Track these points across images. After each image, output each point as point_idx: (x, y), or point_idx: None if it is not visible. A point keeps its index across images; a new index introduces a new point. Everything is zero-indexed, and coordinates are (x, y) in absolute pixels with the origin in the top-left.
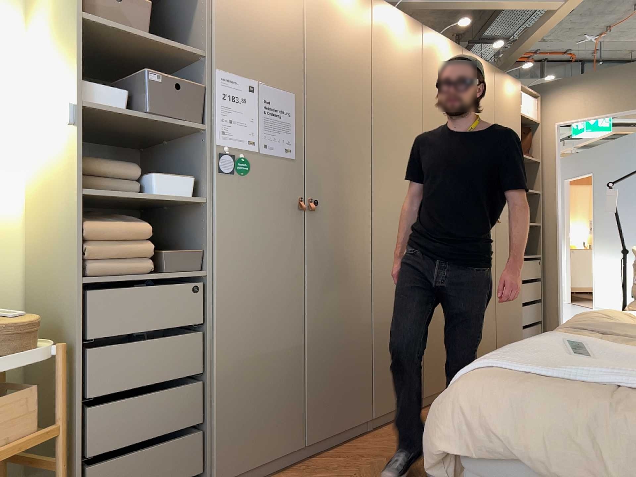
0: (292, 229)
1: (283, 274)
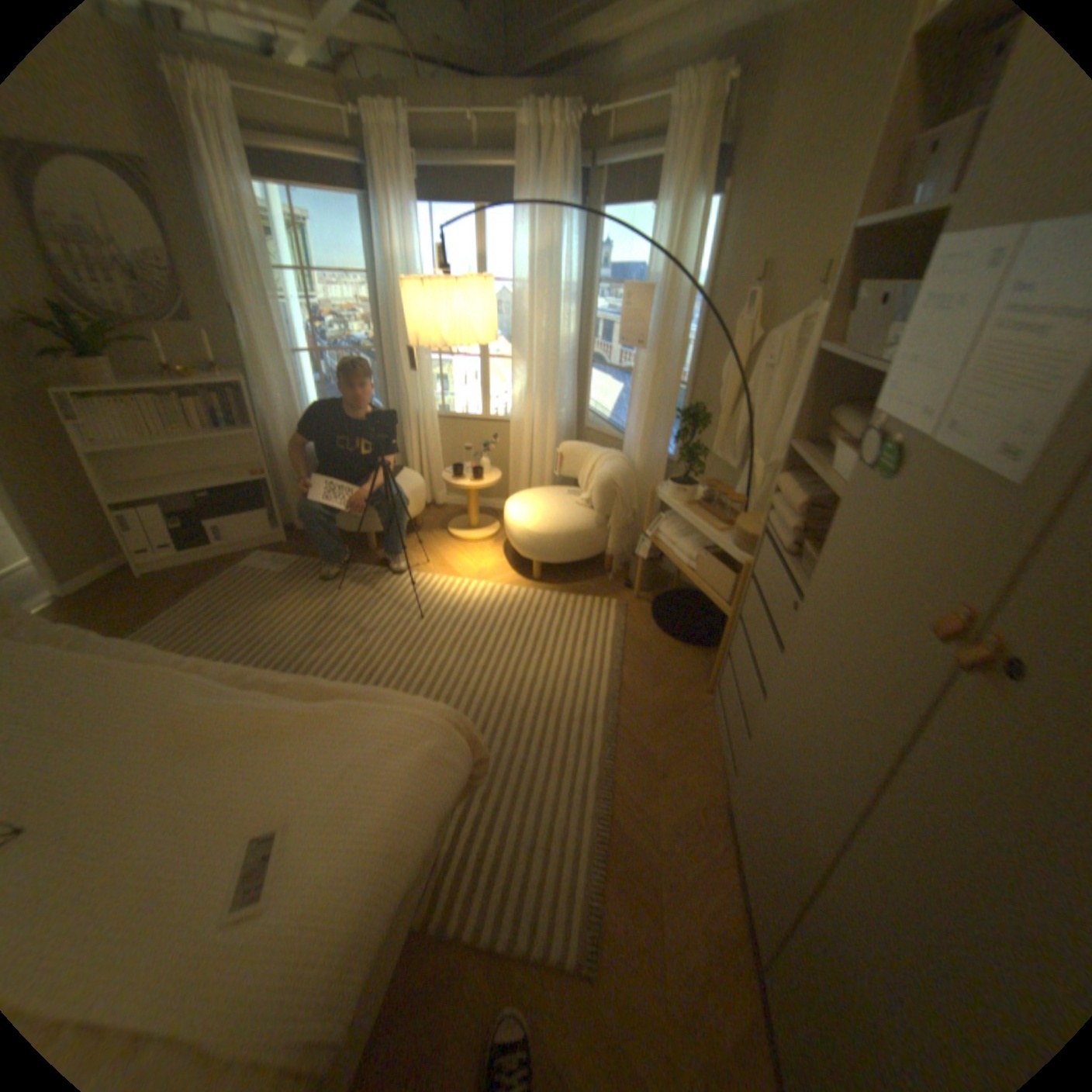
0: (911, 664)
1: (856, 721)
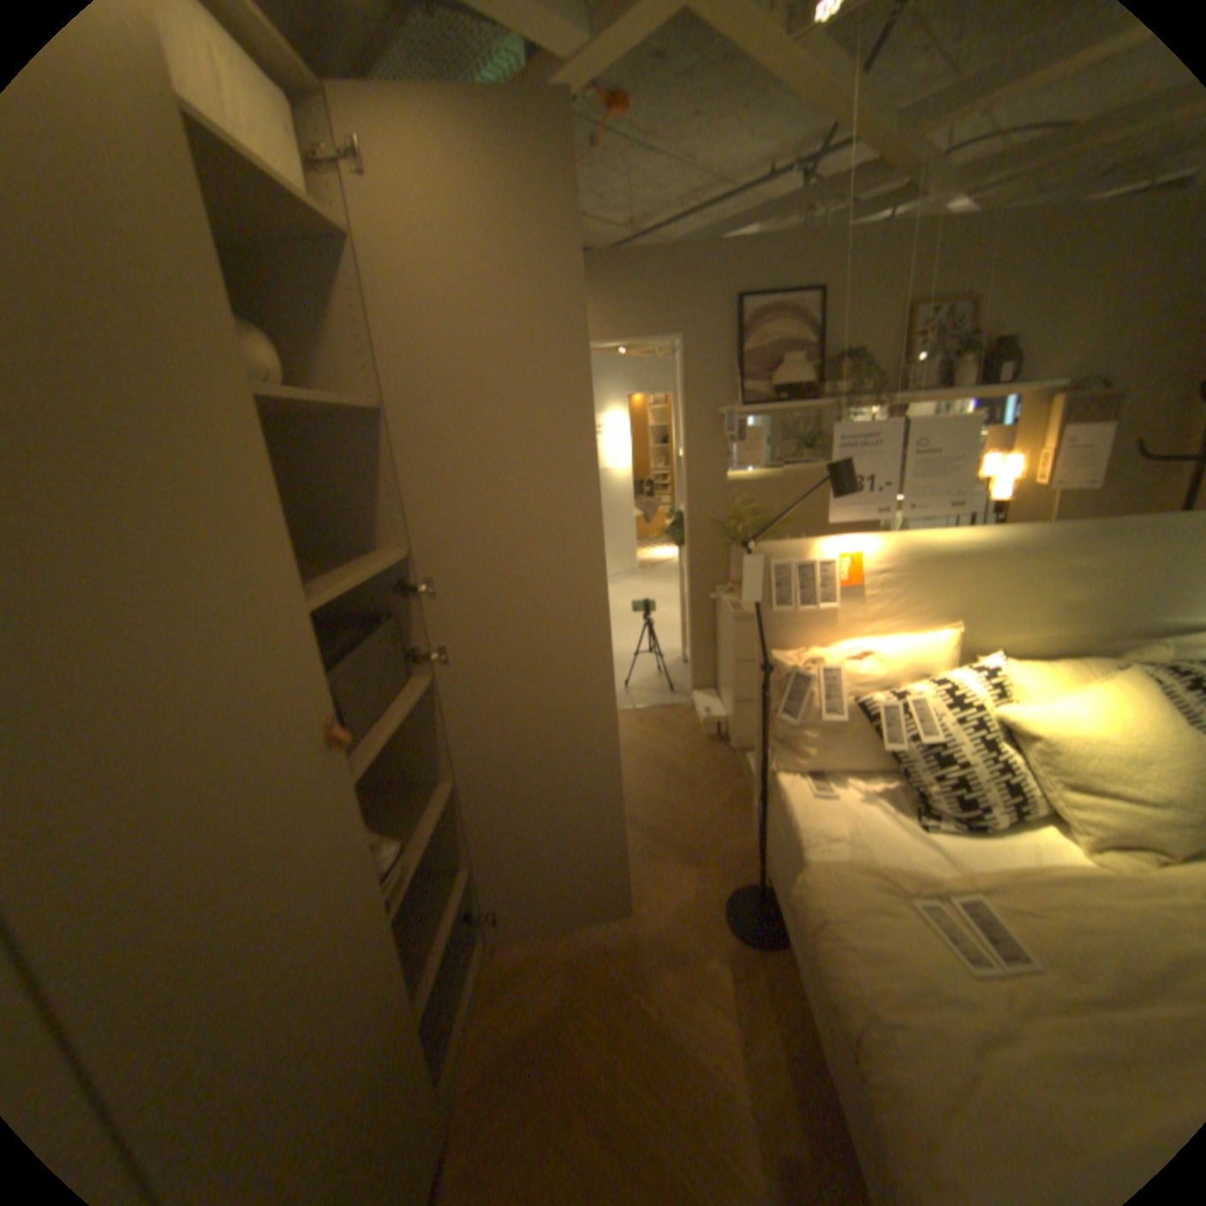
0: None
1: None
